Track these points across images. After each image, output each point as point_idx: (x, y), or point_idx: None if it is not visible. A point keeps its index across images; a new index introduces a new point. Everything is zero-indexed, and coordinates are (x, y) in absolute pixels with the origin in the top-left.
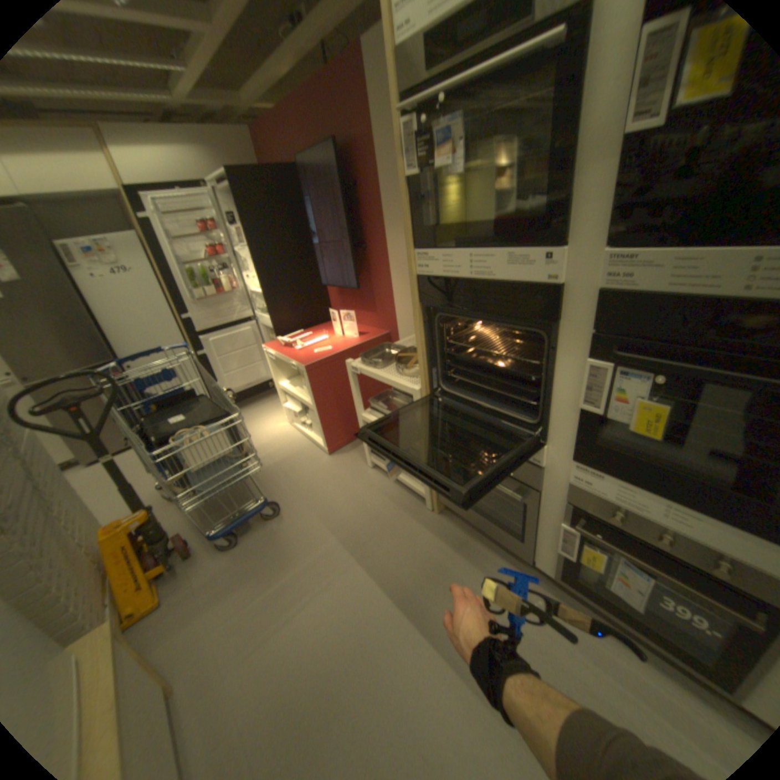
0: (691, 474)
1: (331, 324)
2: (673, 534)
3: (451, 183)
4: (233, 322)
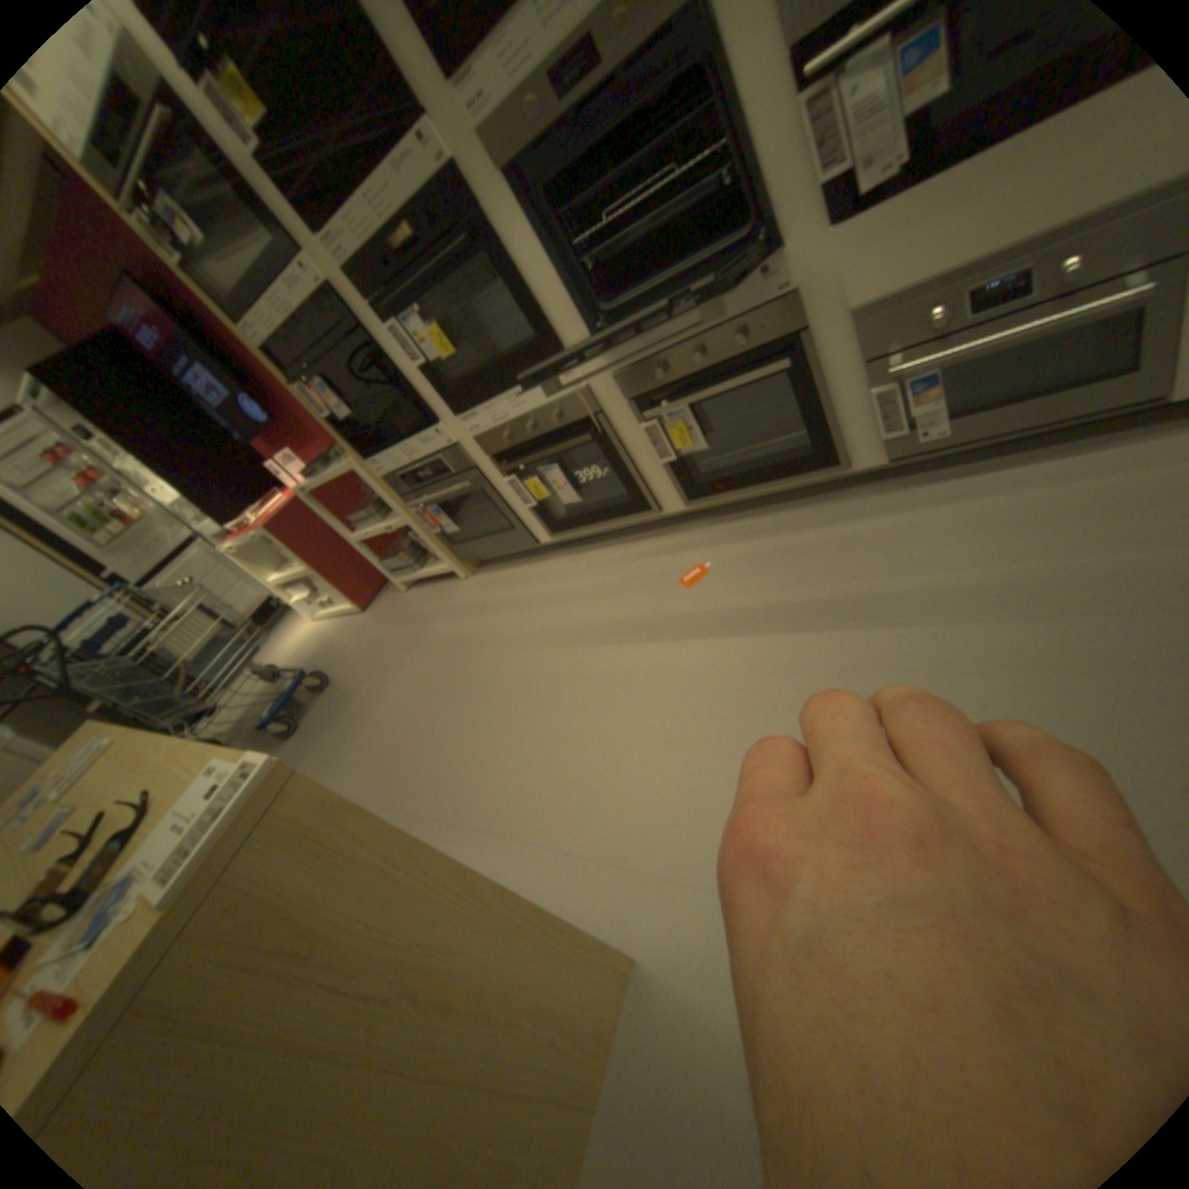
0: (491, 360)
1: (276, 474)
2: (530, 416)
3: (221, 246)
4: (172, 548)
